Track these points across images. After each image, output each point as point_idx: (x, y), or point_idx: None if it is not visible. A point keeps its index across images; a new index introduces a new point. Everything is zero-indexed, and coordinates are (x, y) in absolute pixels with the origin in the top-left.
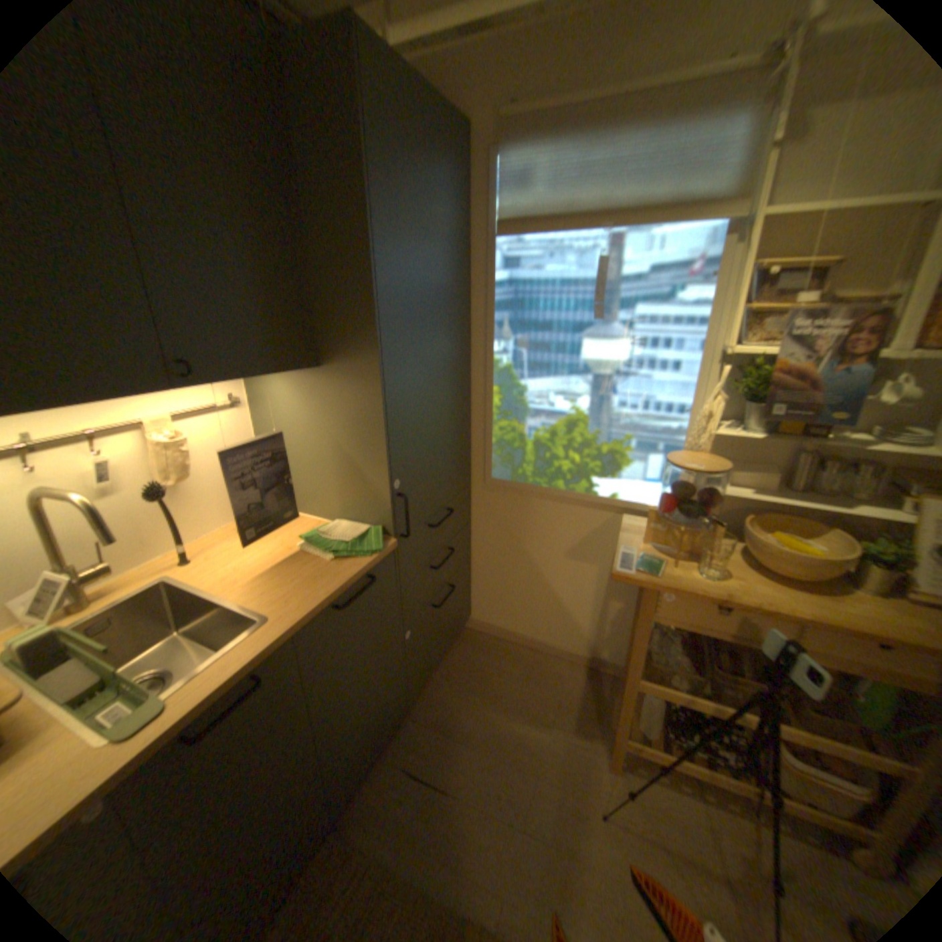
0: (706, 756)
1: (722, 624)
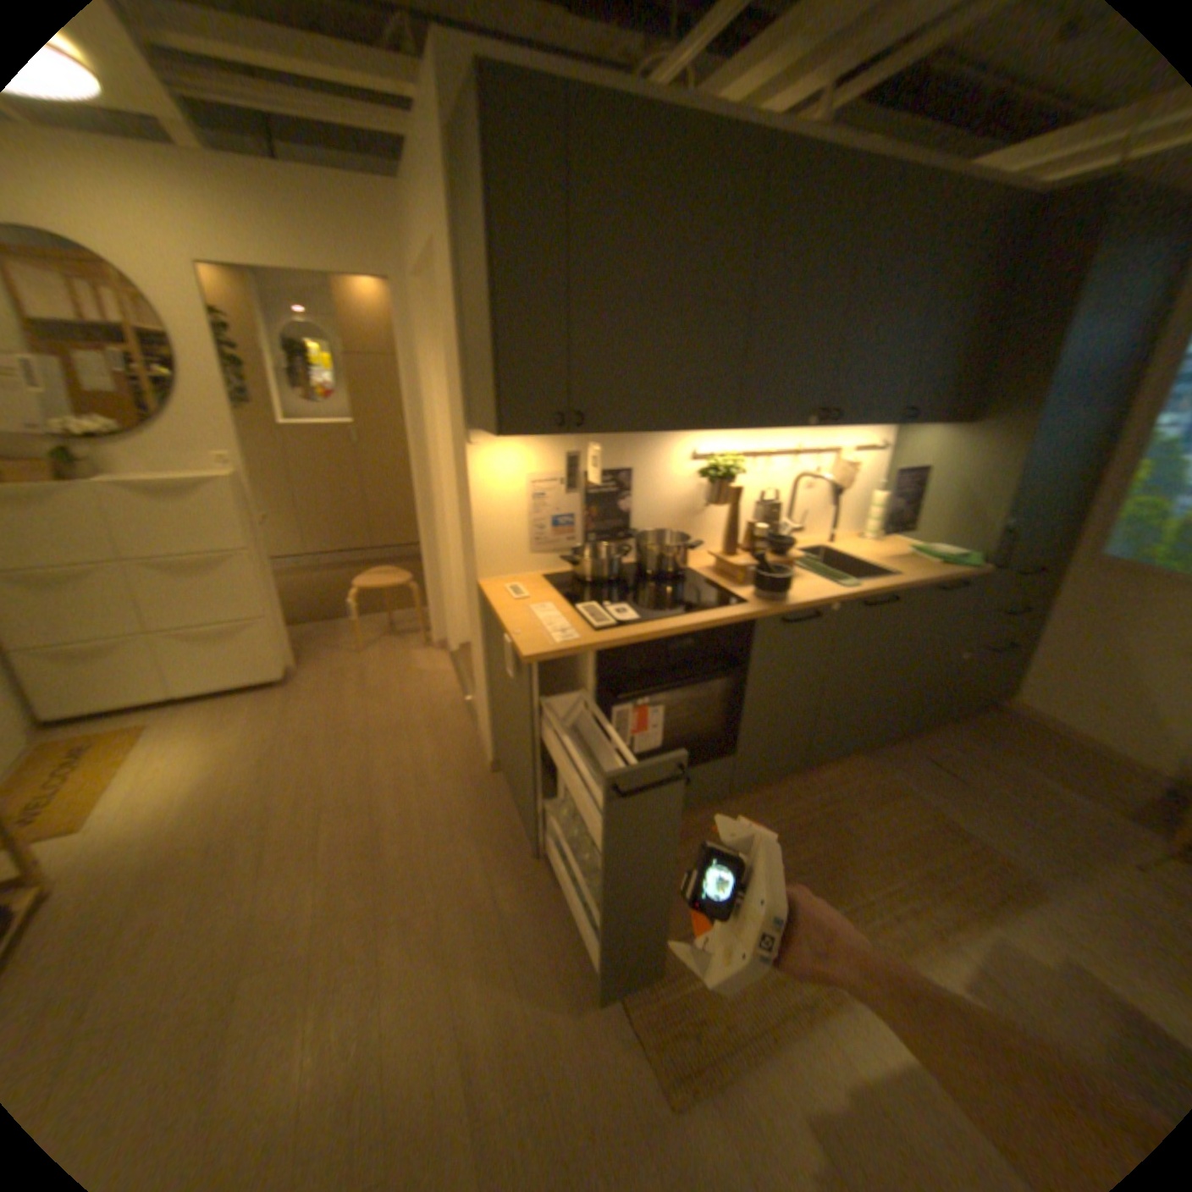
0: None
1: None
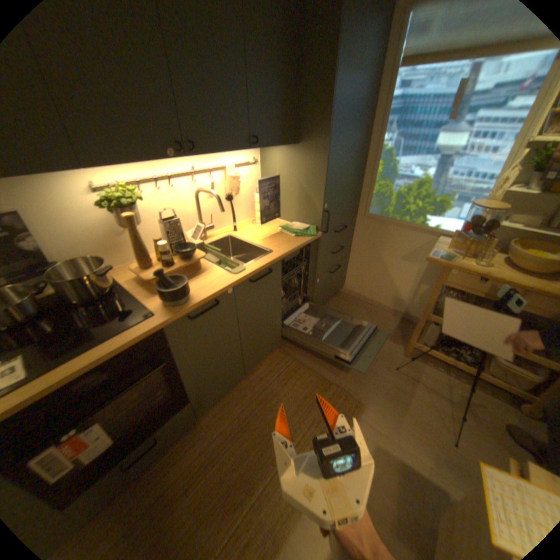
0: (456, 355)
1: (480, 287)
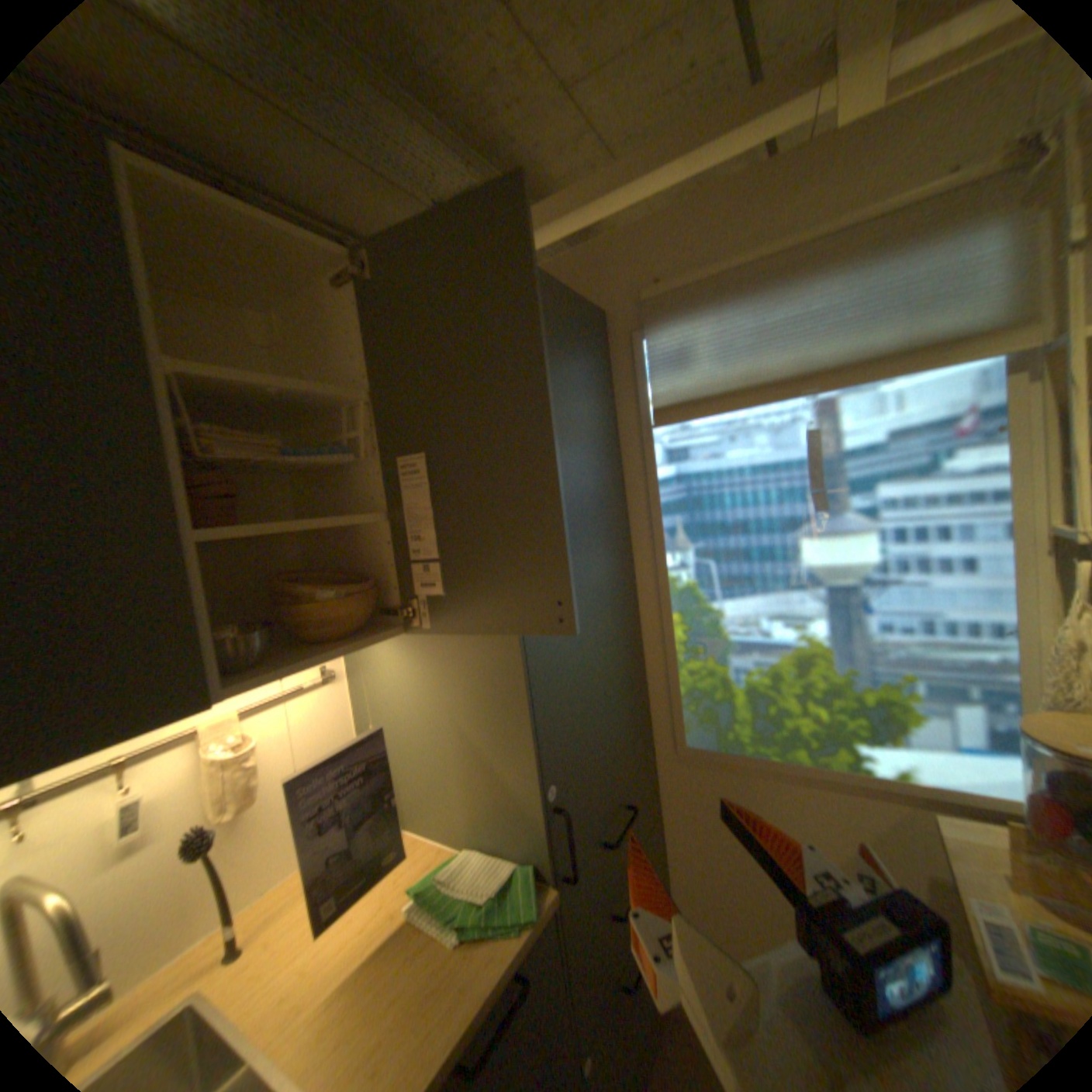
0: None
1: None
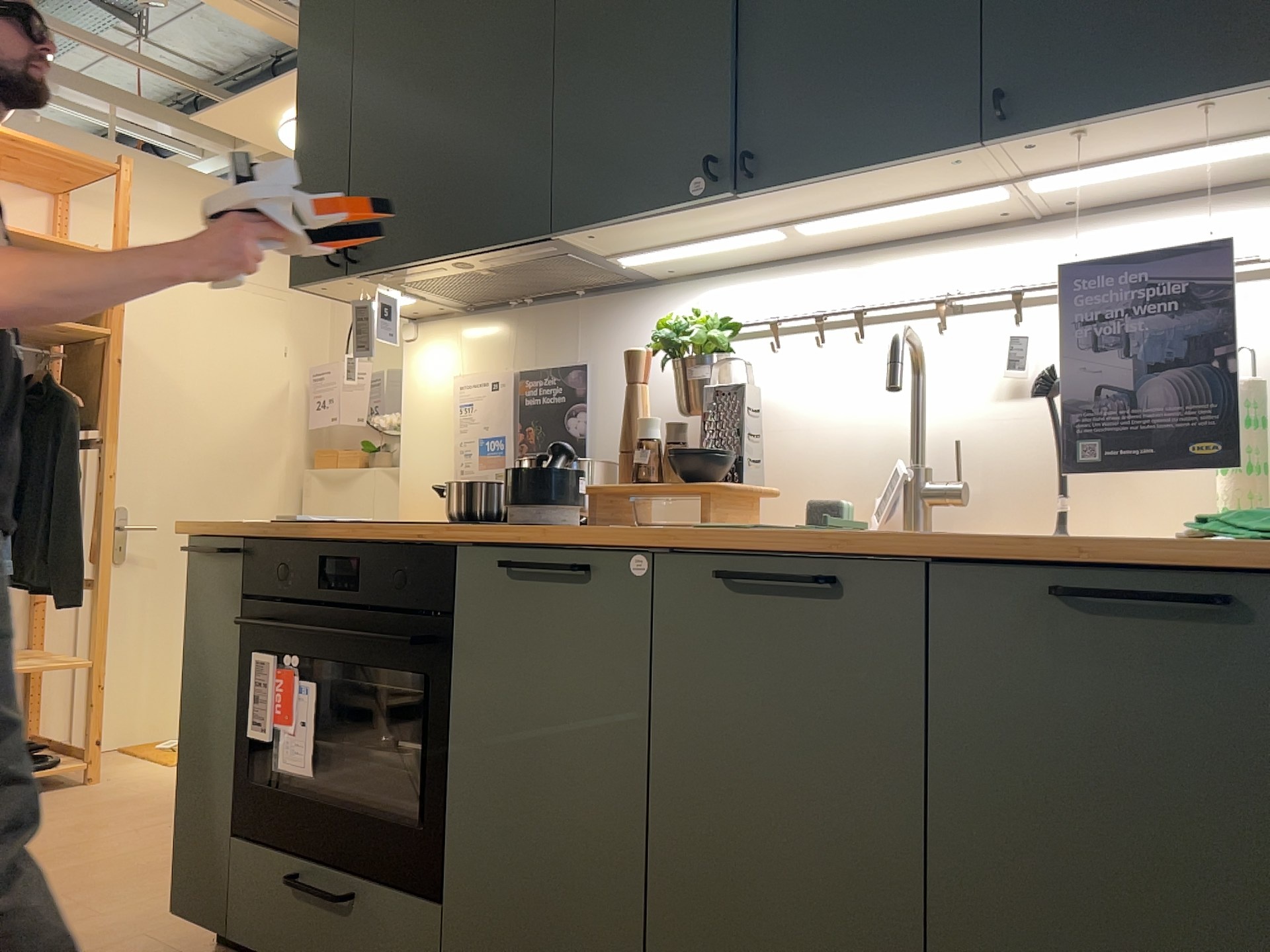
0: None
1: None
